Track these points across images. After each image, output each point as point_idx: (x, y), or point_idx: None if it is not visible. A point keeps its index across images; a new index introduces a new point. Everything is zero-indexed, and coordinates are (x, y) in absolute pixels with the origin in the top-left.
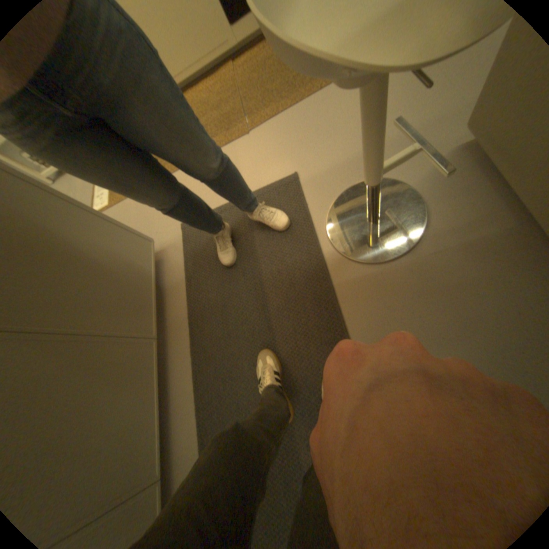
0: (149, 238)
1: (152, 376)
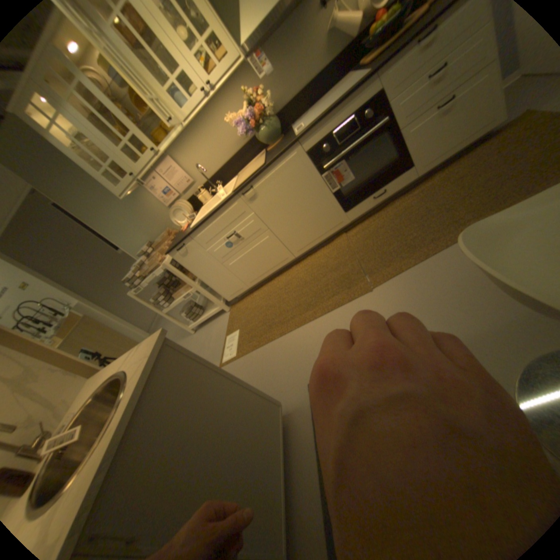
0: (278, 401)
1: None
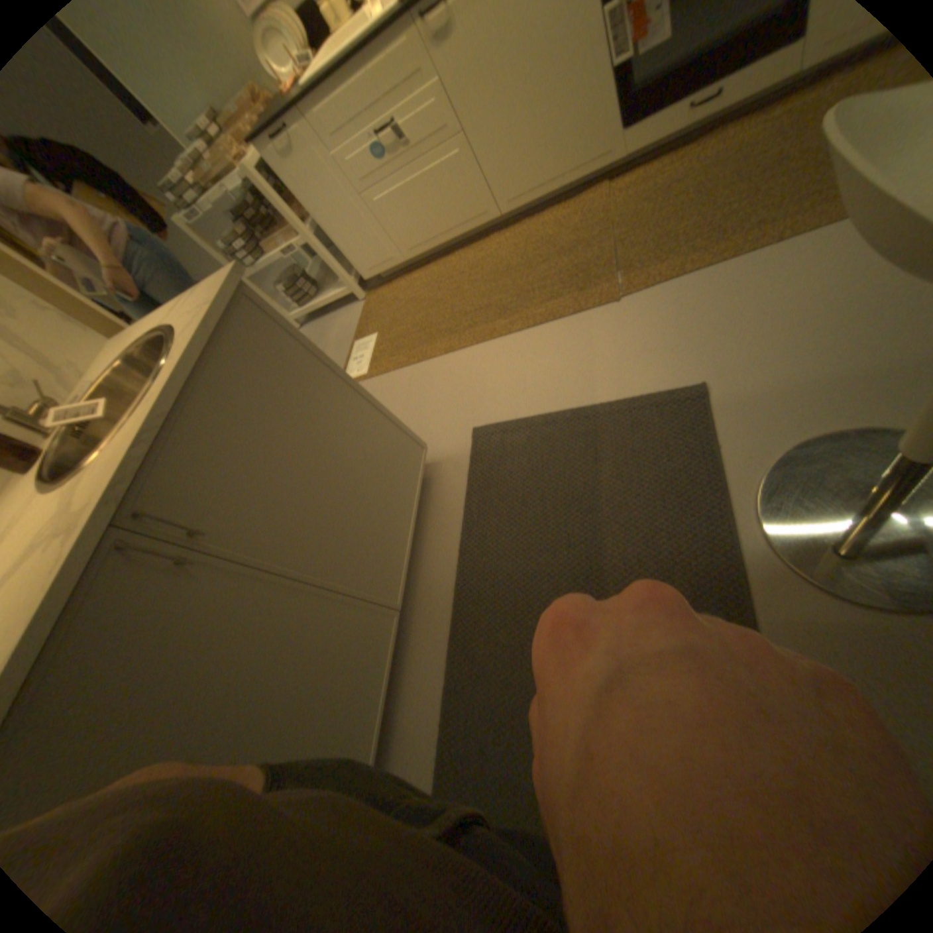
0: (422, 442)
1: (381, 676)
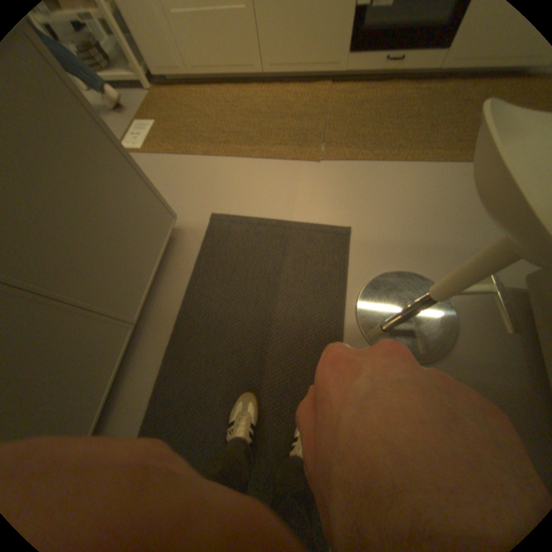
0: (173, 214)
1: (112, 367)
